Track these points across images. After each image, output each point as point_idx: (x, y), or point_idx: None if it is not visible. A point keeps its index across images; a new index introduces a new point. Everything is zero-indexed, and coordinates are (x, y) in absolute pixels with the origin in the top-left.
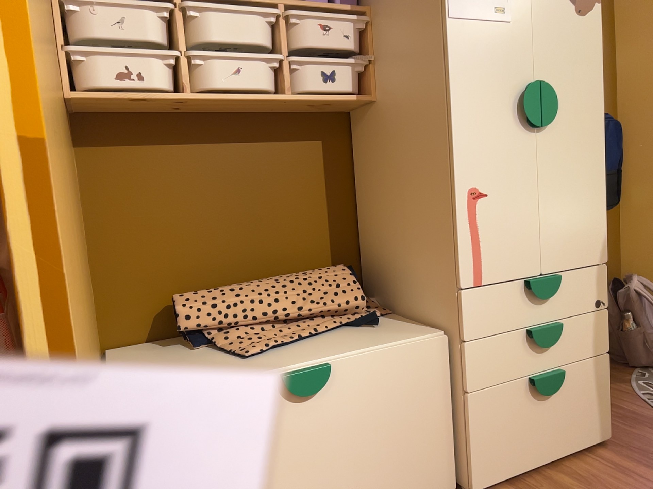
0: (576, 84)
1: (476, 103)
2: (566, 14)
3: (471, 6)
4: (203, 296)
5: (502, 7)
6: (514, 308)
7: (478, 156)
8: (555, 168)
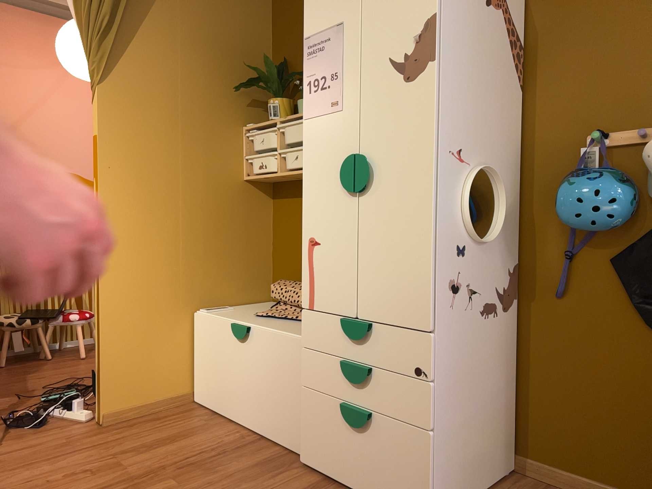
0: (400, 148)
1: (316, 175)
2: (393, 86)
3: (316, 107)
4: (284, 283)
5: (335, 100)
6: (335, 338)
7: (315, 214)
8: (374, 227)
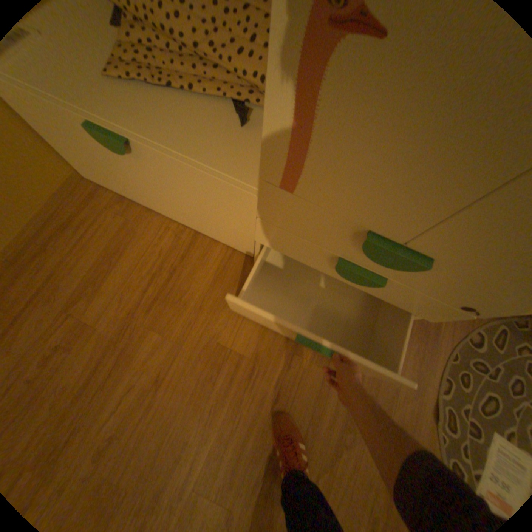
0: None
1: None
2: None
3: None
4: None
5: None
6: (332, 235)
7: None
8: None
